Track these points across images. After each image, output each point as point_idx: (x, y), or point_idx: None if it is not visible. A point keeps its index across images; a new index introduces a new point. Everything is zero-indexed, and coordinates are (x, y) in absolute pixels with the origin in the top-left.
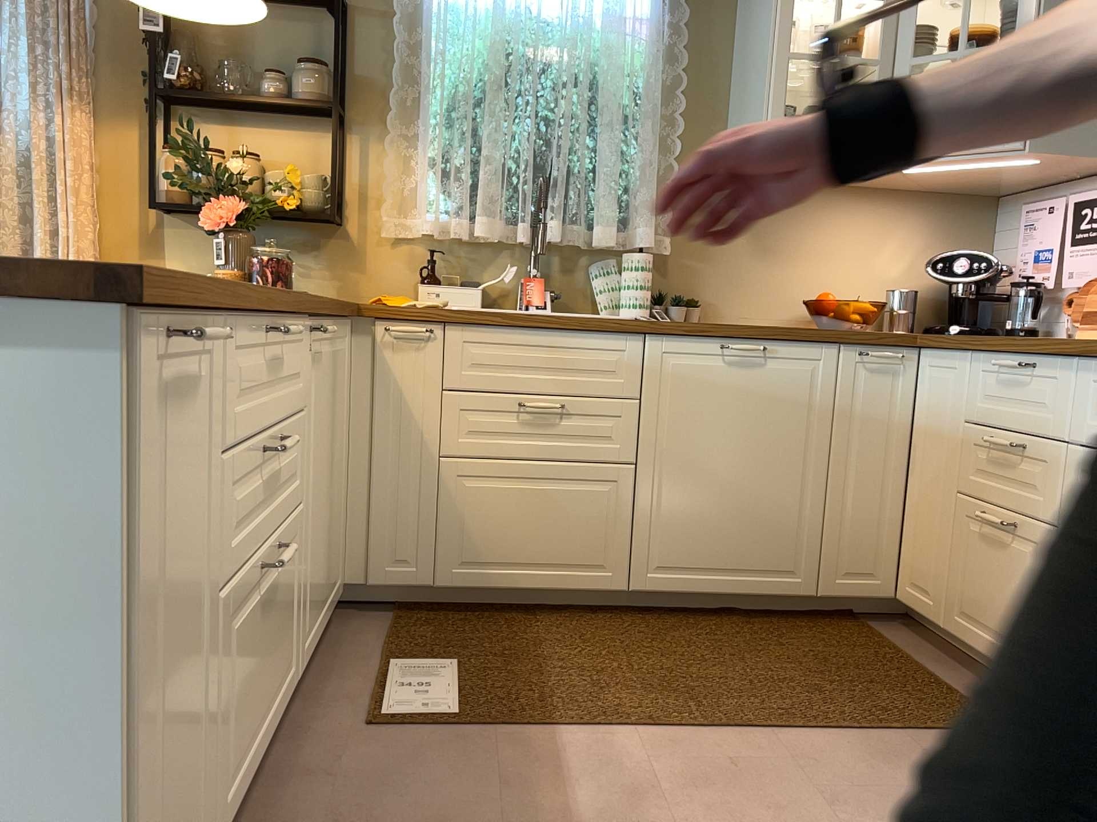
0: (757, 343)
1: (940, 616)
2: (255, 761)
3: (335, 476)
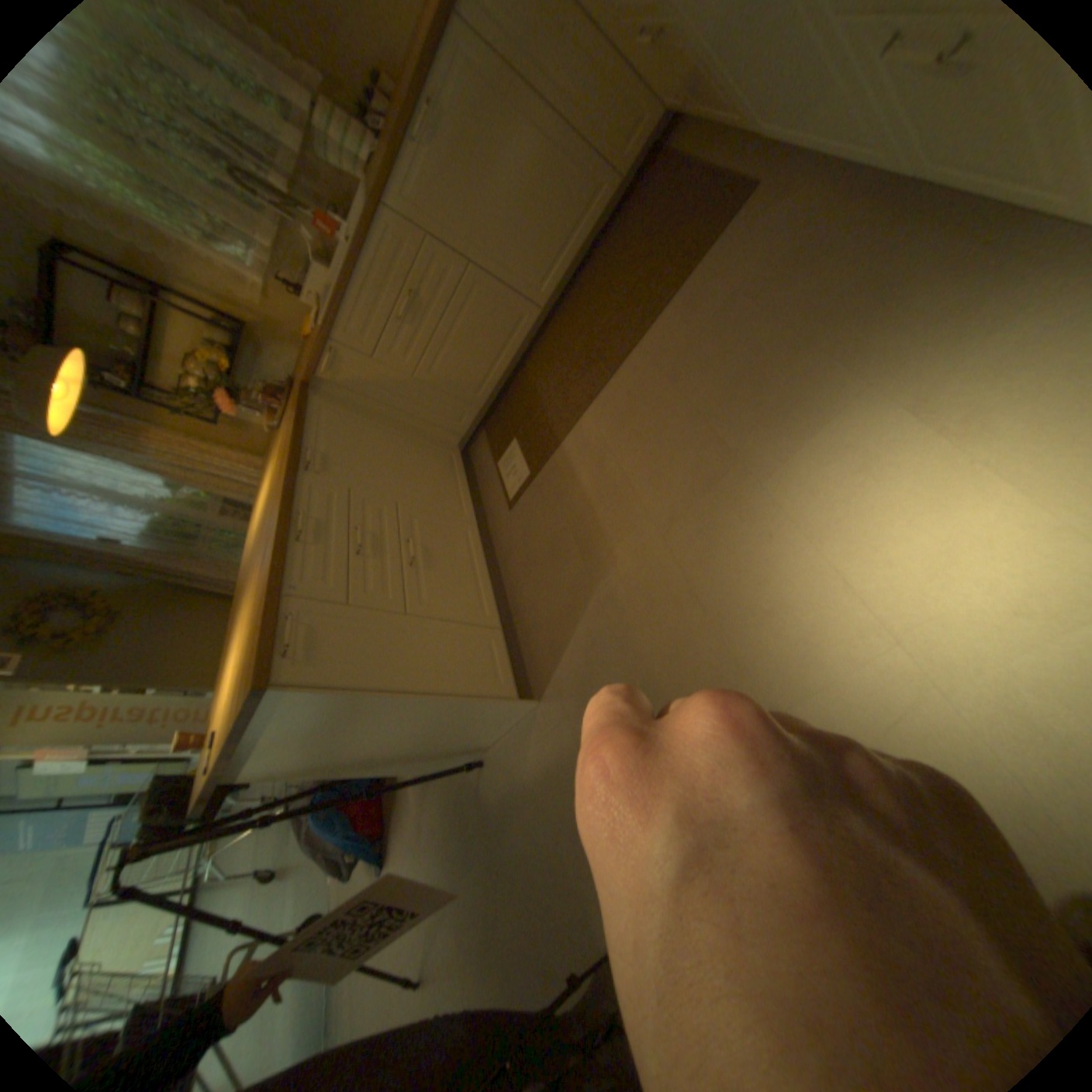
0: (423, 103)
1: (692, 108)
2: (490, 574)
3: (399, 444)
